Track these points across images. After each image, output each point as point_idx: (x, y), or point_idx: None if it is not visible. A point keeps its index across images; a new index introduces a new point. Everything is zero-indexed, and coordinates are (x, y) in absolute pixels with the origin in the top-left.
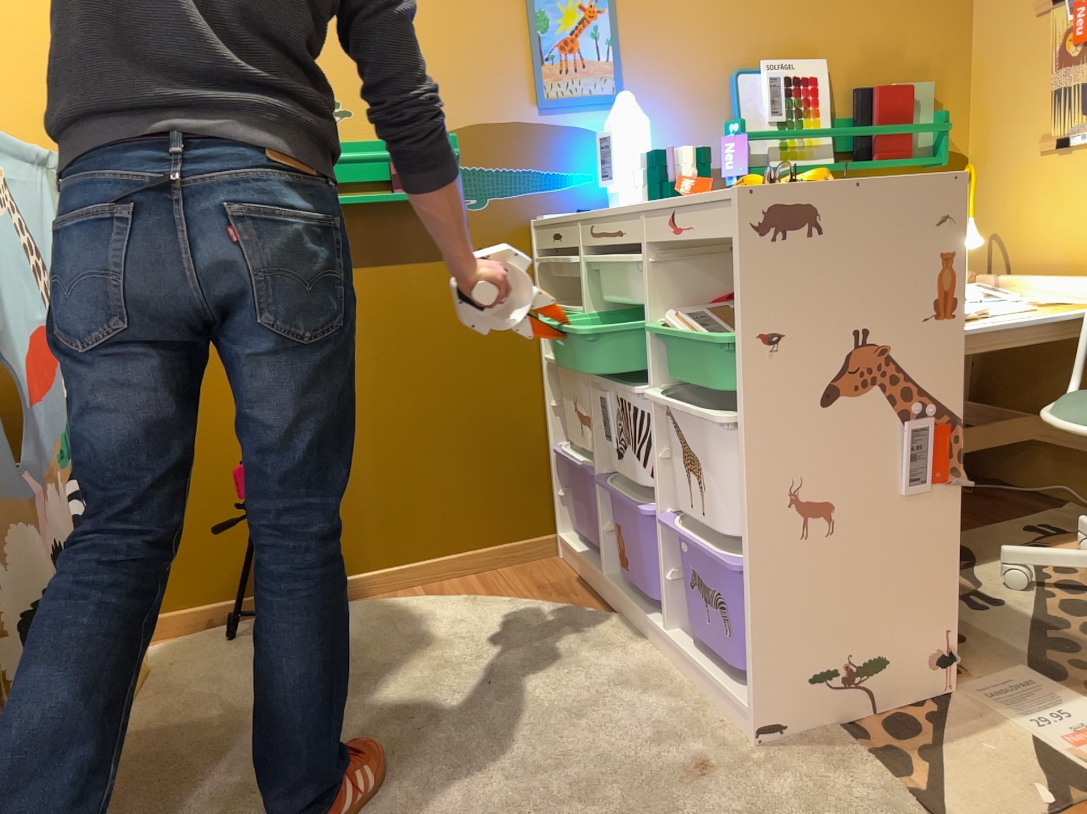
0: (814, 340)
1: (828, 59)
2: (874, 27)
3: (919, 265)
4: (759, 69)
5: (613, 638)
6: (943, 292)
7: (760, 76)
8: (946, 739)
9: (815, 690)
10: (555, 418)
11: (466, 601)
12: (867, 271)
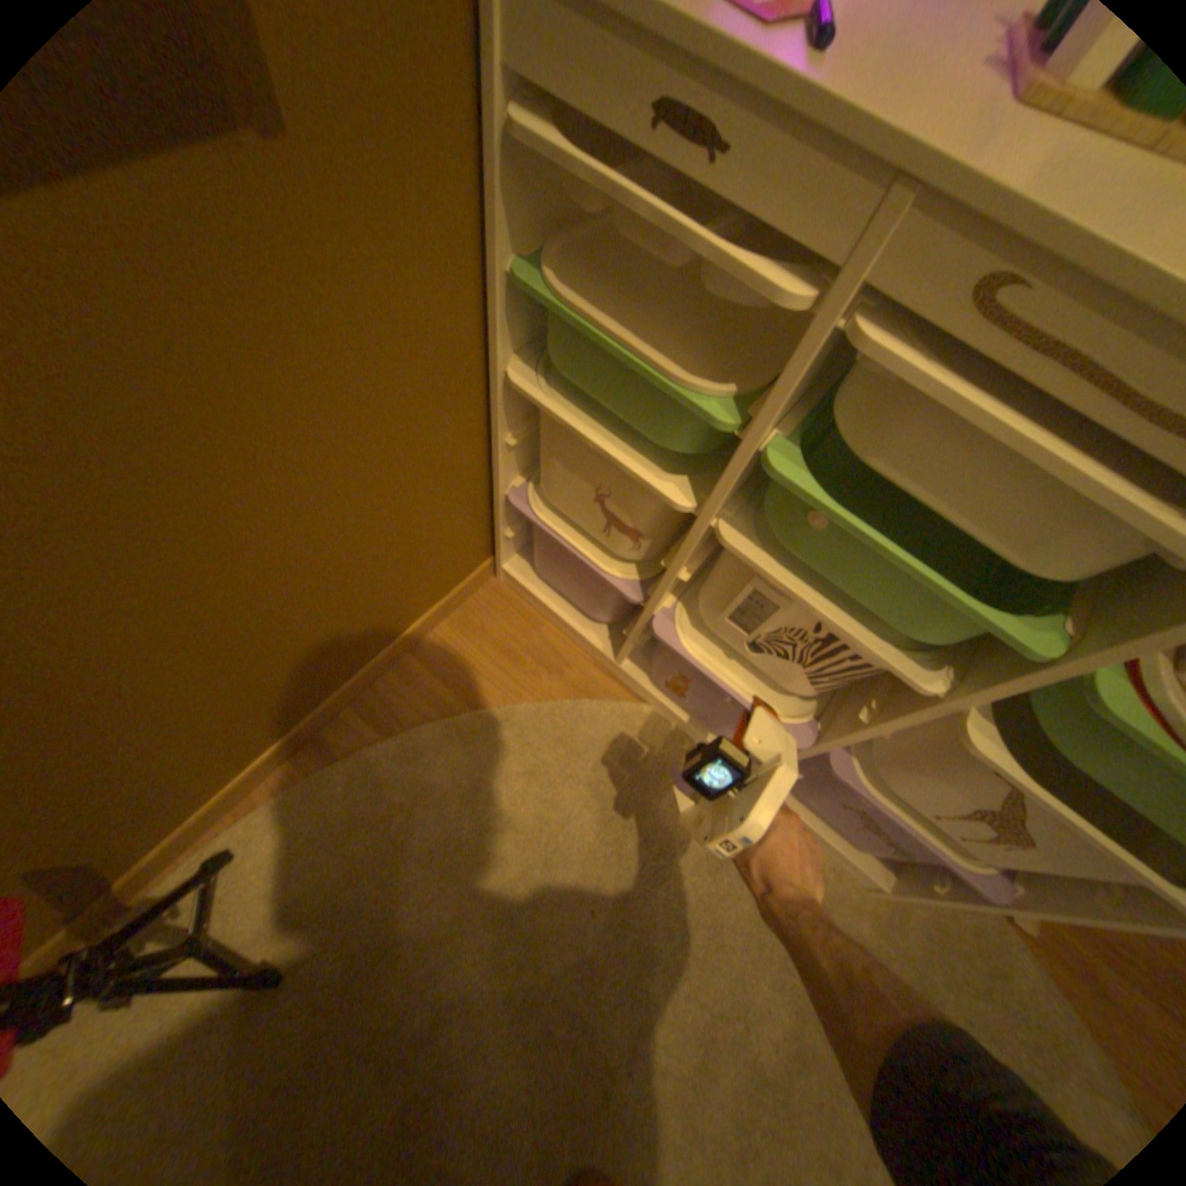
0: None
1: None
2: None
3: None
4: None
5: (665, 751)
6: None
7: None
8: None
9: None
10: (510, 454)
11: (450, 734)
12: None
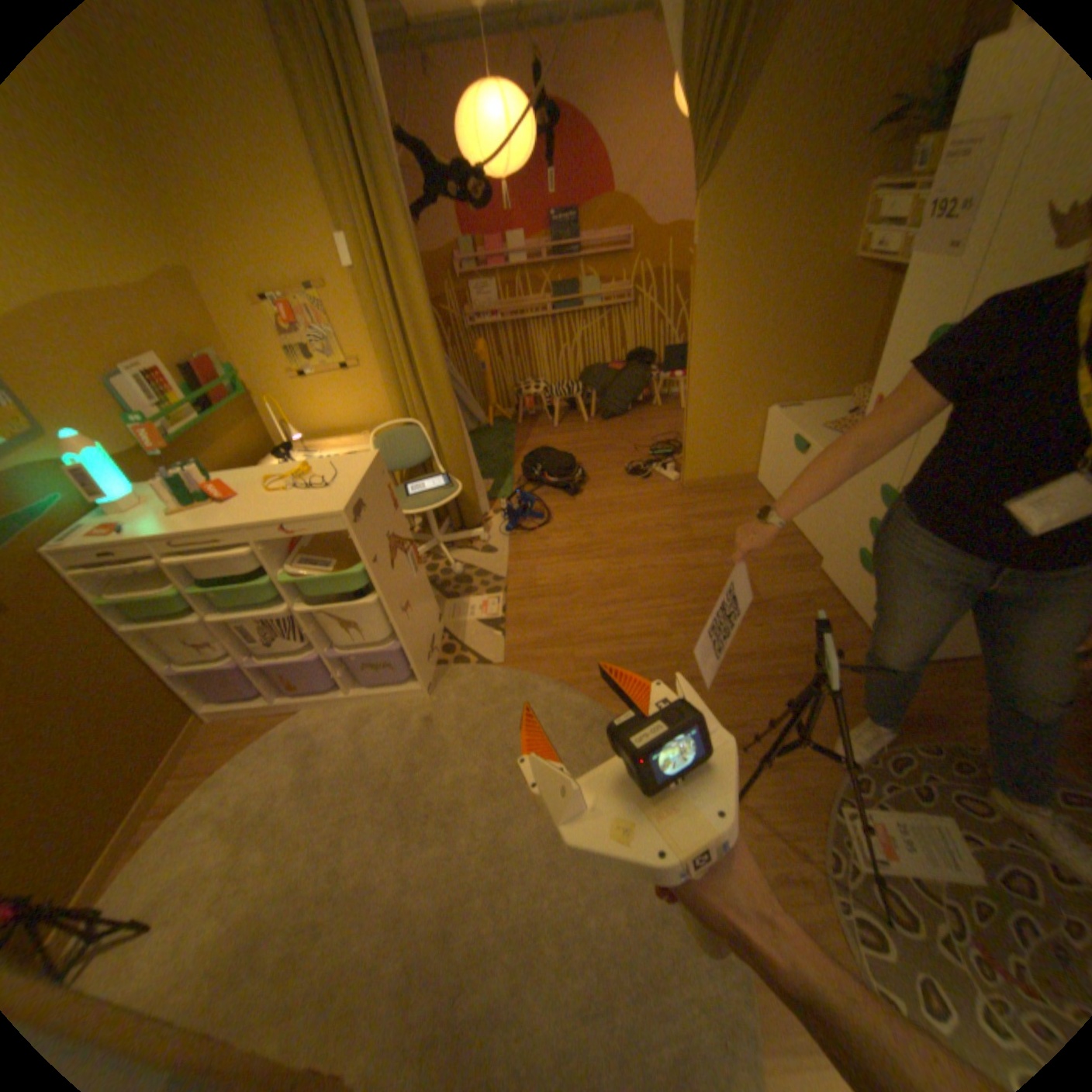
0: (381, 548)
1: (150, 350)
2: (162, 321)
3: (385, 496)
4: (120, 372)
5: (314, 721)
6: (393, 500)
7: (122, 377)
8: (458, 640)
9: (427, 661)
10: (151, 658)
11: (202, 790)
12: (379, 510)
